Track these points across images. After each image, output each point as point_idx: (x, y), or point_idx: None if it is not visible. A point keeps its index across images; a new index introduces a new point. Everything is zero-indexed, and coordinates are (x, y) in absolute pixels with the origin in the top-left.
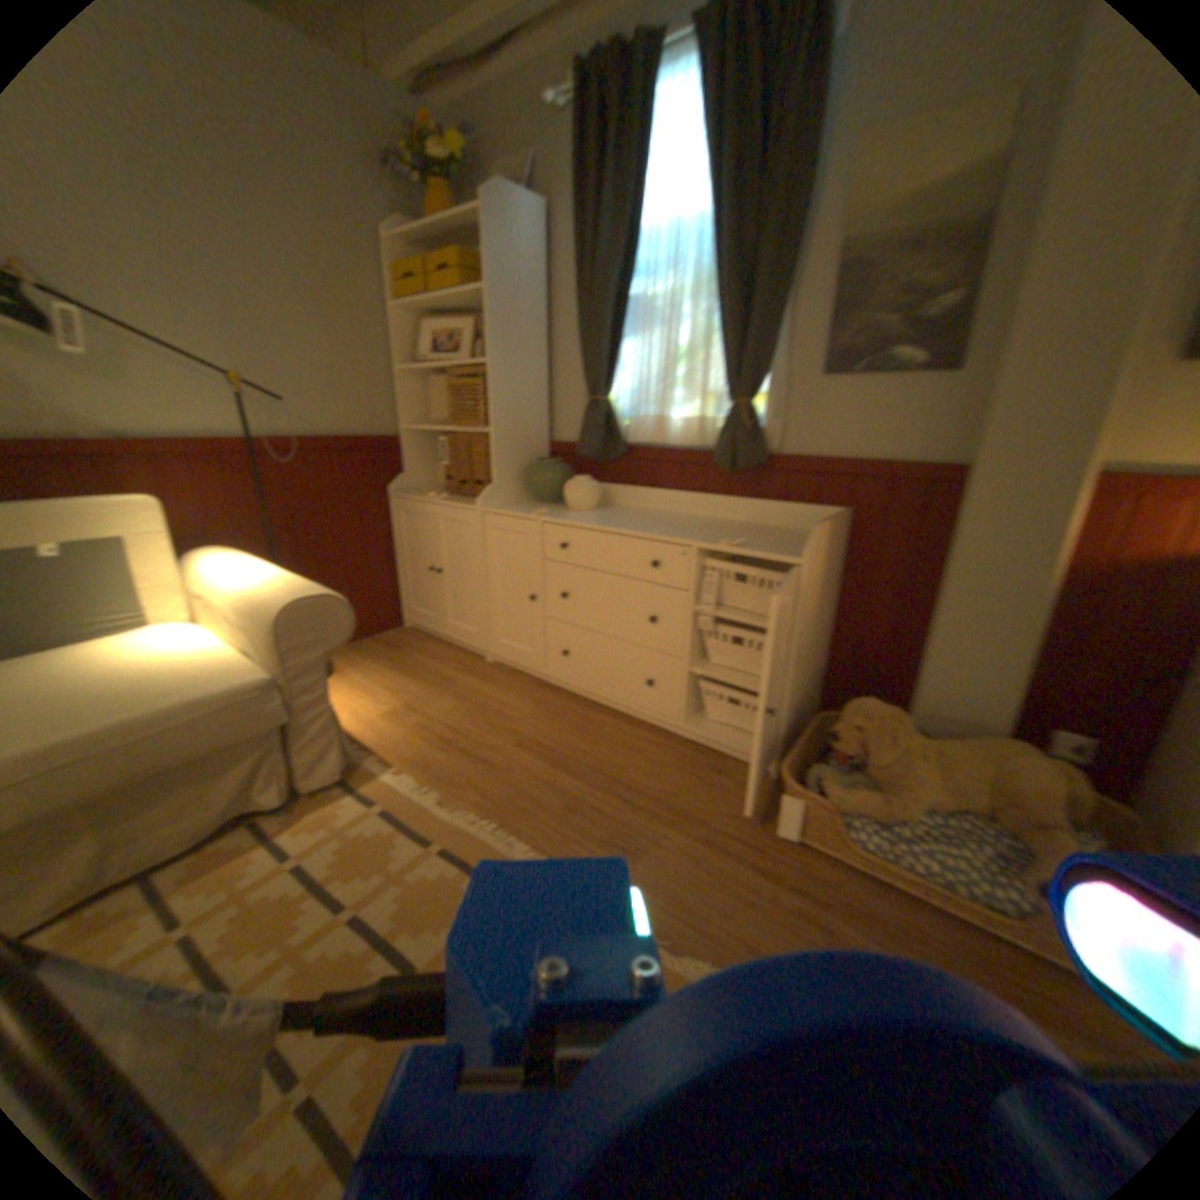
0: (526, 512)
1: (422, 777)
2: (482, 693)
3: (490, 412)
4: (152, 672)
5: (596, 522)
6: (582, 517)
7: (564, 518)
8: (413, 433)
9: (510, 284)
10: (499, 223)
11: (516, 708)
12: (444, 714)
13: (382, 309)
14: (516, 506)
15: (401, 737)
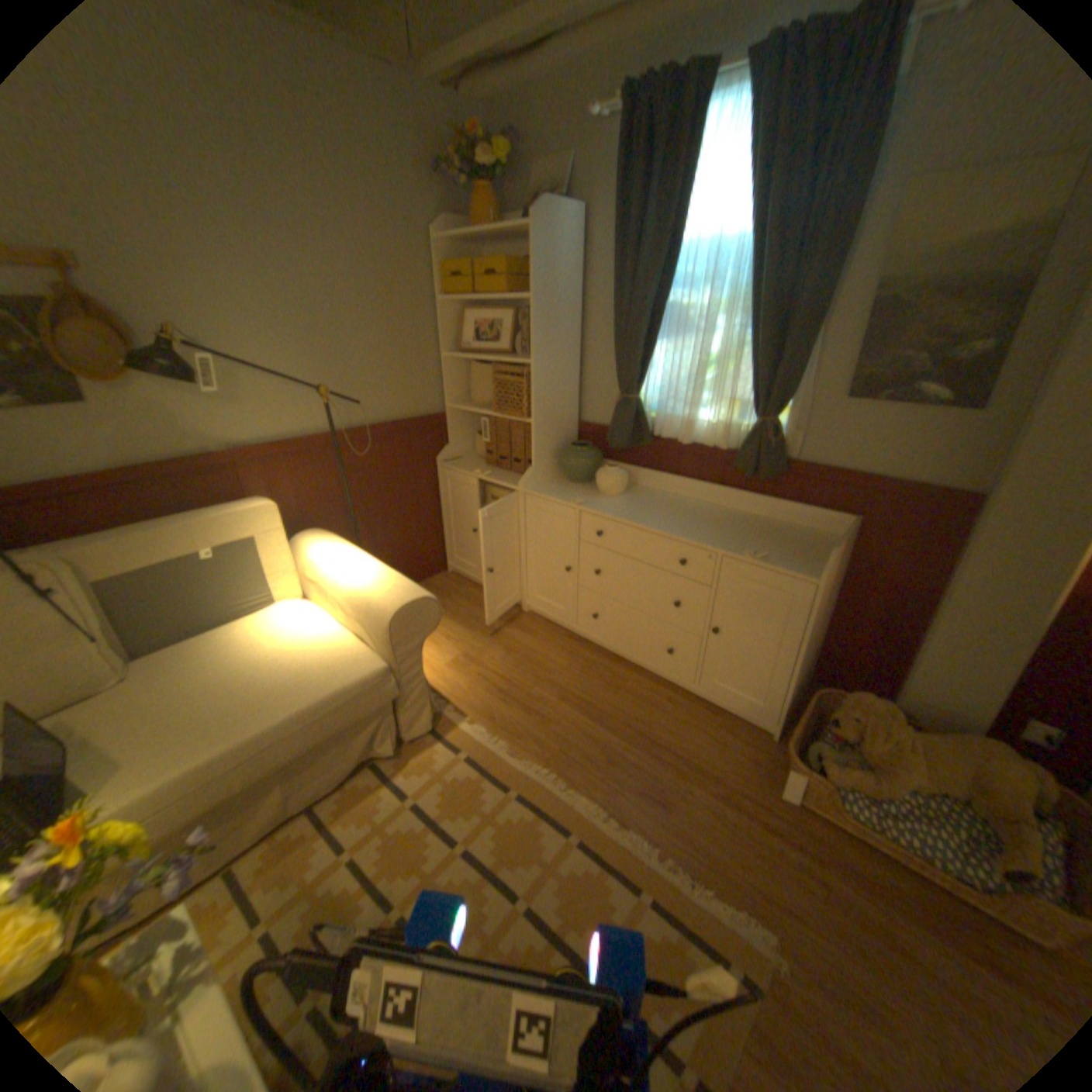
0: (565, 498)
1: (492, 726)
2: (525, 644)
3: (534, 407)
4: (303, 660)
5: (629, 515)
6: (615, 507)
7: (600, 507)
8: (458, 410)
9: (554, 291)
10: (547, 238)
11: (555, 660)
12: (498, 664)
13: (433, 303)
14: (554, 486)
15: (468, 686)
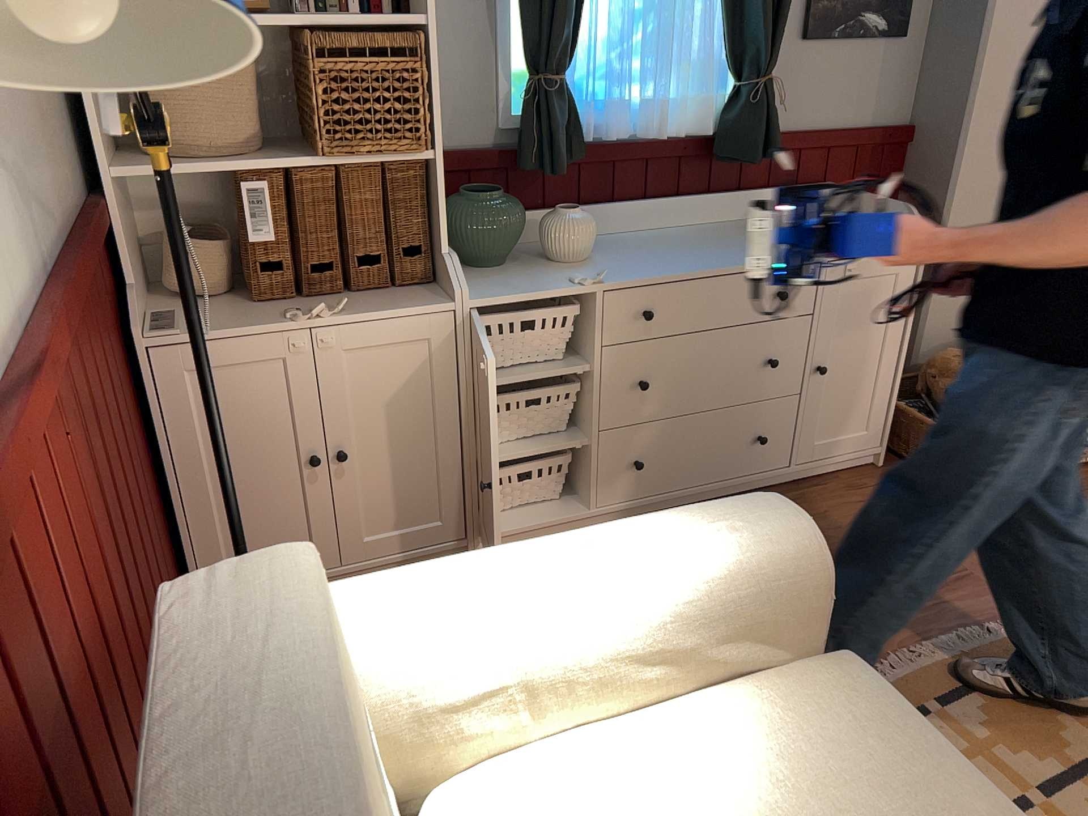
0: (550, 283)
1: None
2: None
3: (435, 120)
4: (800, 786)
5: (671, 266)
6: (629, 266)
7: (621, 274)
8: (116, 186)
9: None
10: None
11: None
12: None
13: None
14: (480, 280)
15: None
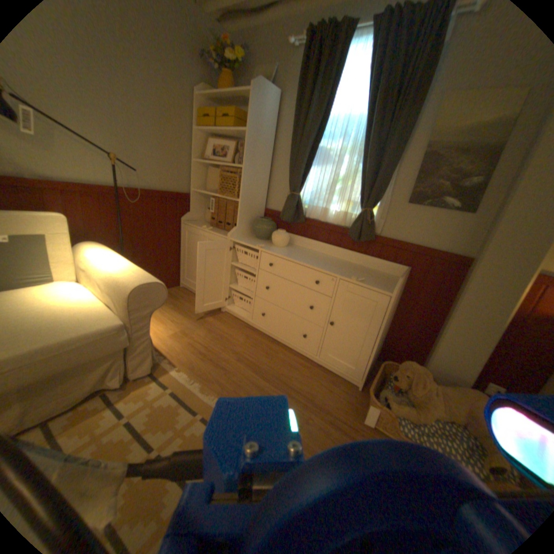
0: (253, 244)
1: (192, 374)
2: (220, 328)
3: (241, 192)
4: (60, 315)
5: (289, 255)
6: (281, 251)
7: (273, 250)
8: (198, 193)
9: (260, 130)
10: (259, 99)
11: (237, 338)
12: (202, 338)
13: (191, 130)
14: (247, 239)
15: (181, 349)
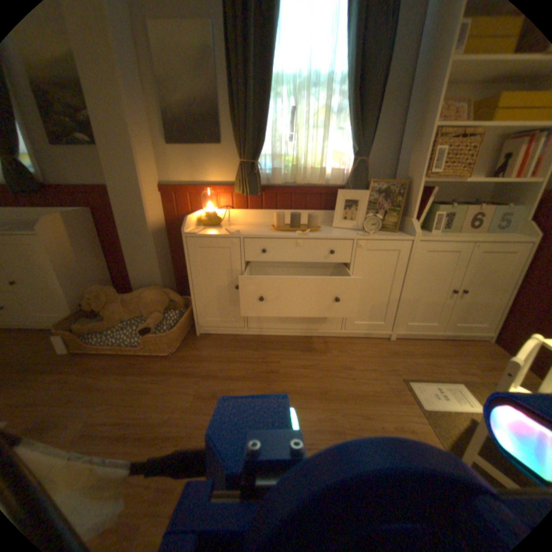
0: None
1: None
2: None
3: None
4: None
5: None
6: None
7: None
8: None
9: None
10: None
11: None
12: None
13: None
14: None
15: None
